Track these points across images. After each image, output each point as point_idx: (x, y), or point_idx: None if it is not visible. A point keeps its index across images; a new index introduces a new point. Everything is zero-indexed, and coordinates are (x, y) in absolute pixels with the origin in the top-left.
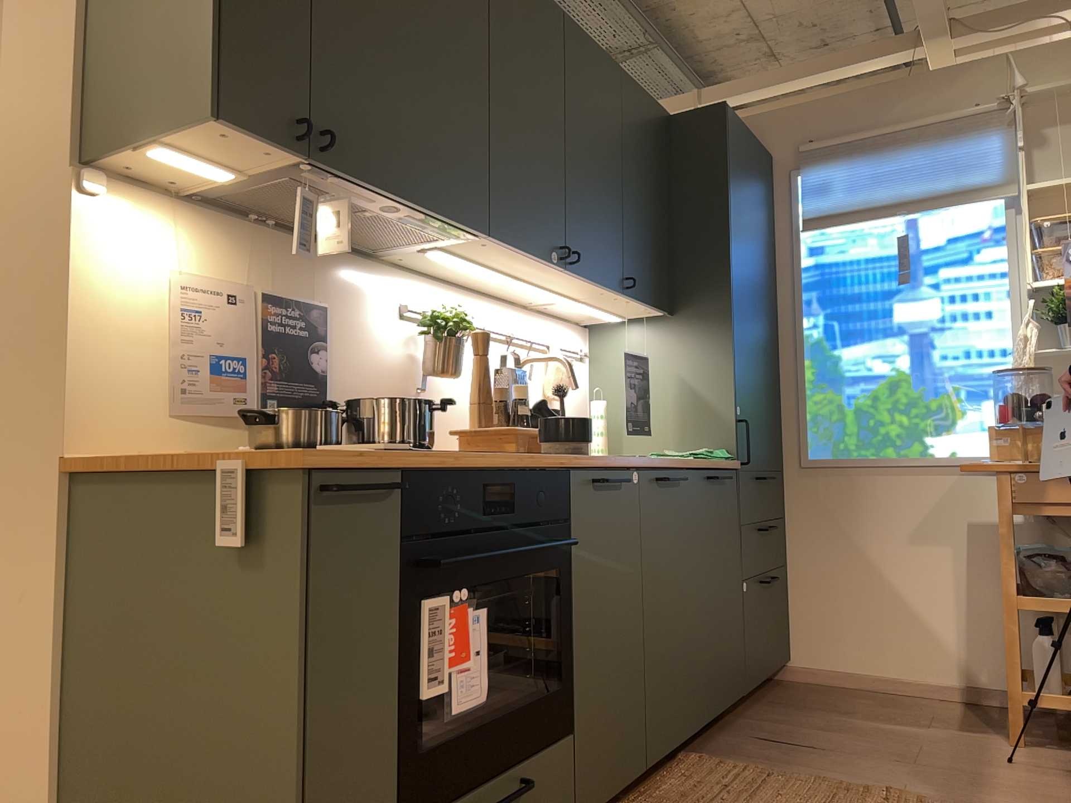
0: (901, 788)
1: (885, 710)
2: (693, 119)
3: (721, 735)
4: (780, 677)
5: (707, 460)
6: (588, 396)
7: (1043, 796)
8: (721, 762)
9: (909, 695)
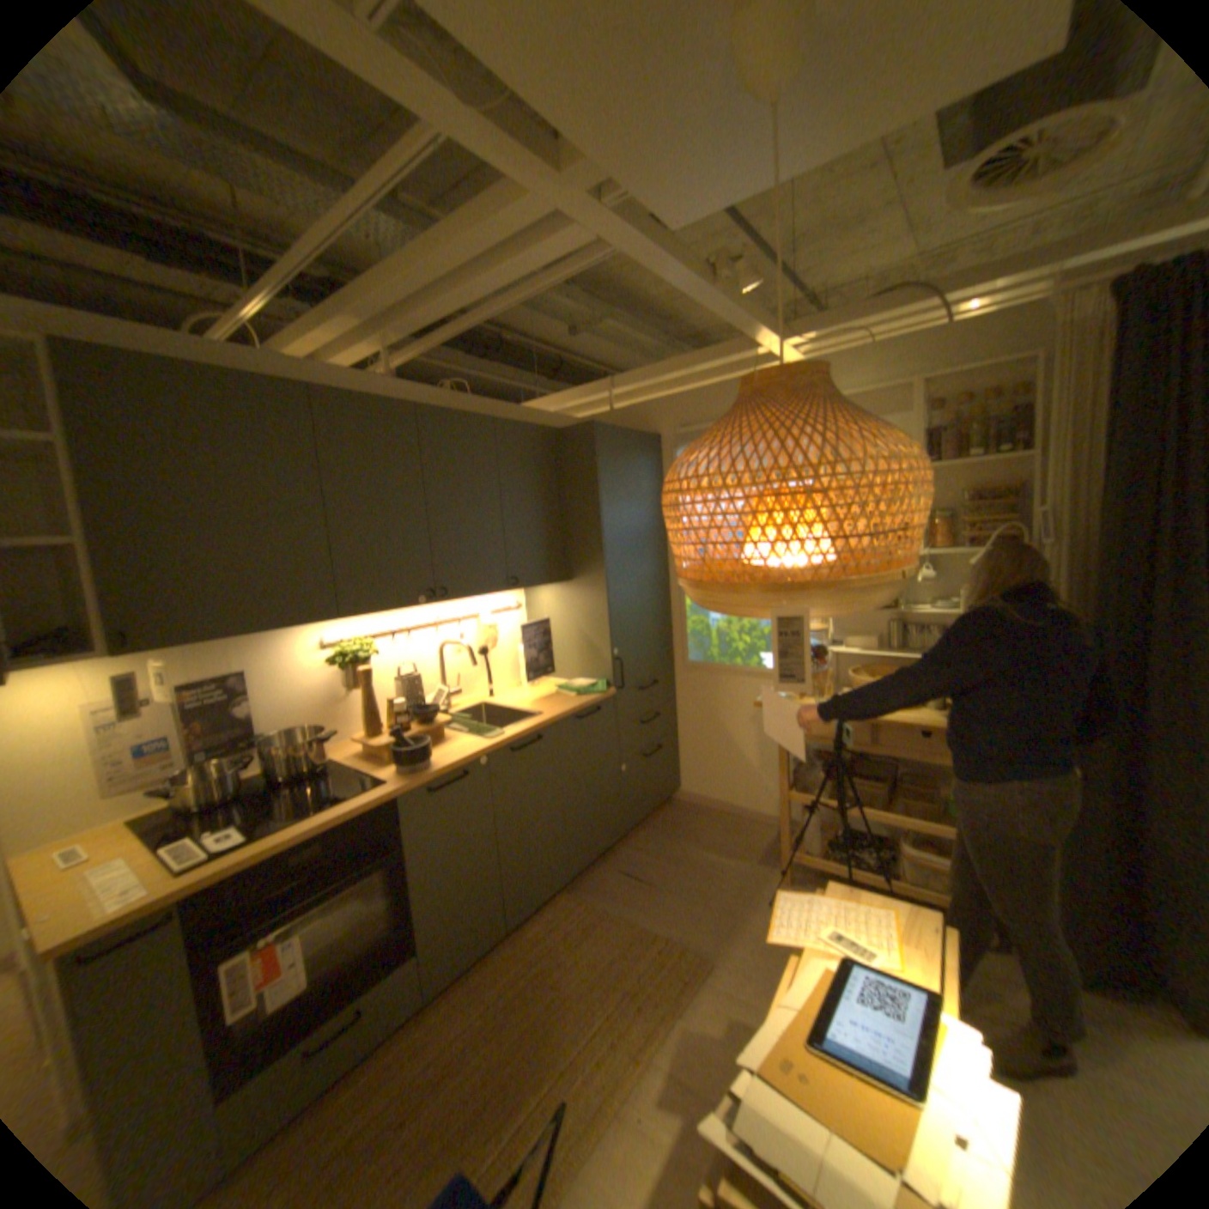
0: (679, 938)
1: (721, 841)
2: (573, 433)
3: (597, 872)
4: (673, 800)
5: (585, 696)
6: (520, 637)
7: (768, 950)
8: (577, 908)
9: (747, 821)
